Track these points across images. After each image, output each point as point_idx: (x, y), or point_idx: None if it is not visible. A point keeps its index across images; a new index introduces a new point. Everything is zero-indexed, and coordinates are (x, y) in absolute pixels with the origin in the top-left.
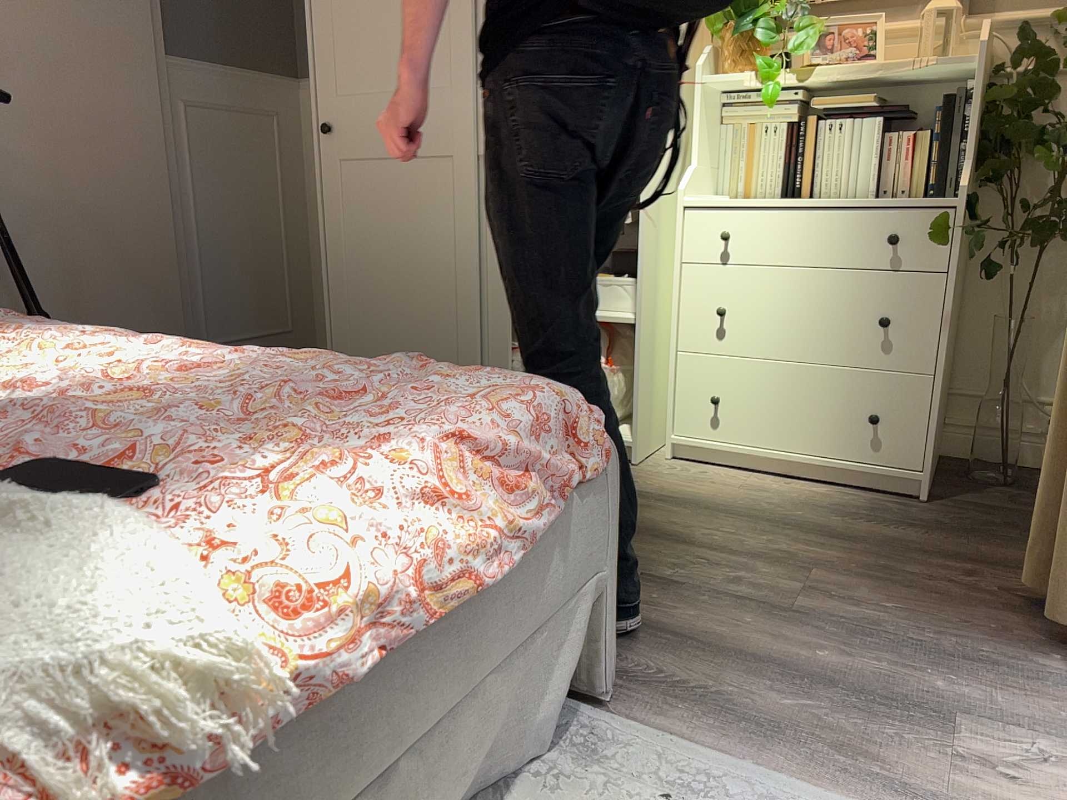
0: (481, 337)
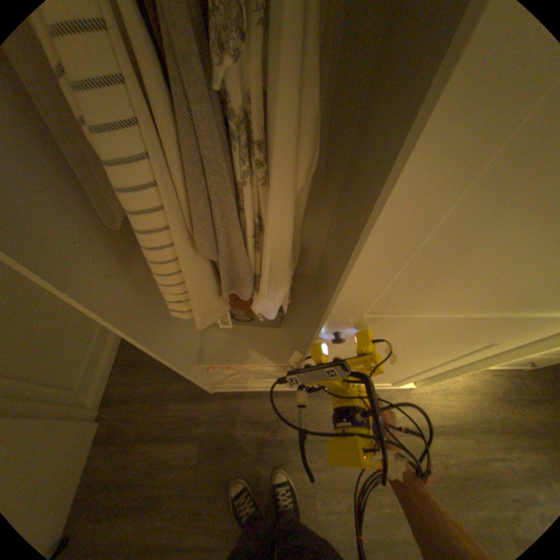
0: None
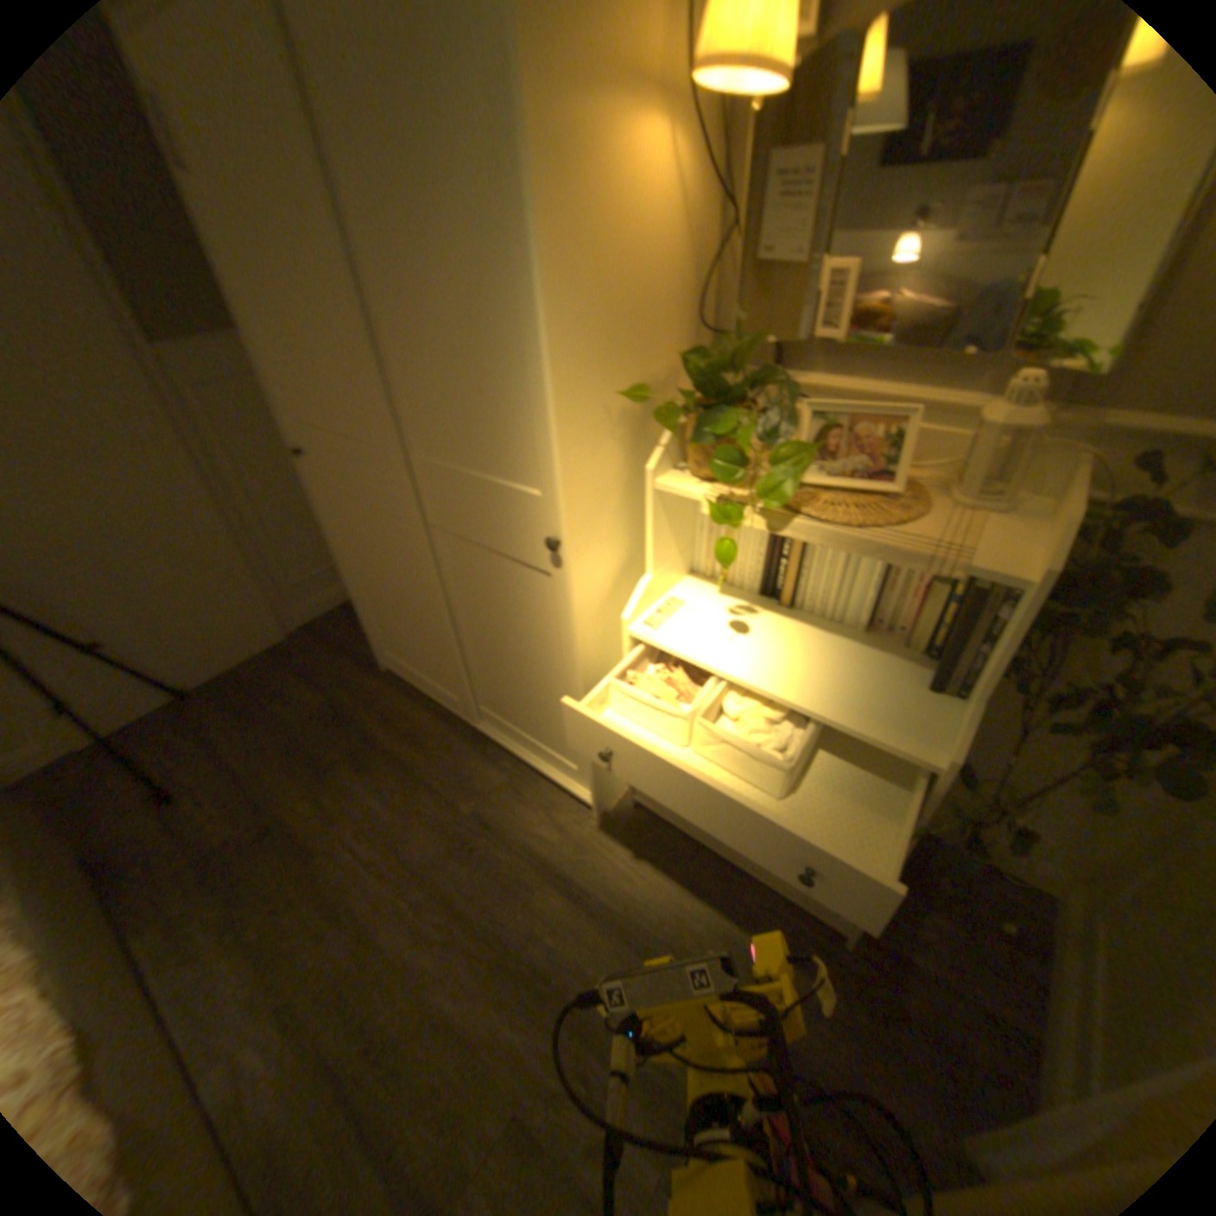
0: (464, 669)
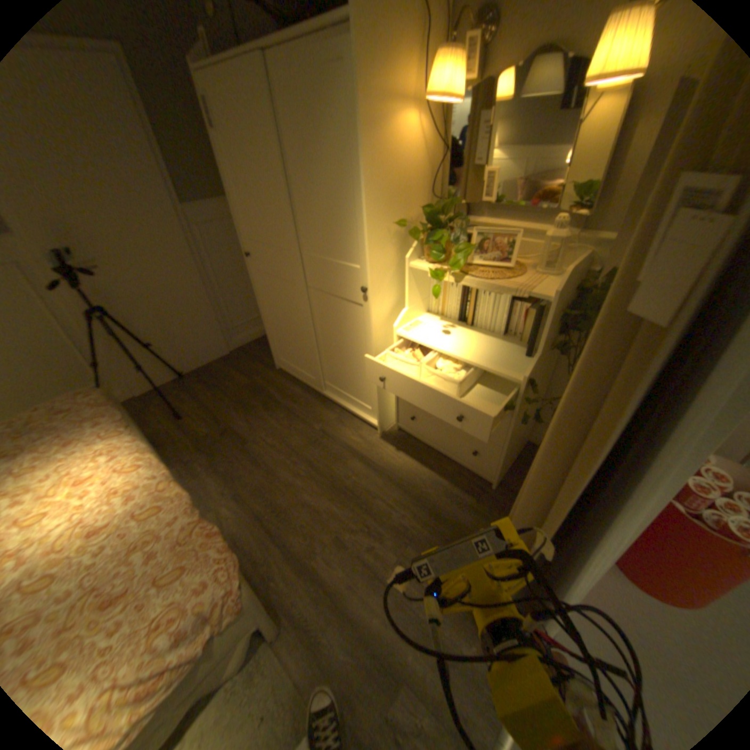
0: (321, 361)
